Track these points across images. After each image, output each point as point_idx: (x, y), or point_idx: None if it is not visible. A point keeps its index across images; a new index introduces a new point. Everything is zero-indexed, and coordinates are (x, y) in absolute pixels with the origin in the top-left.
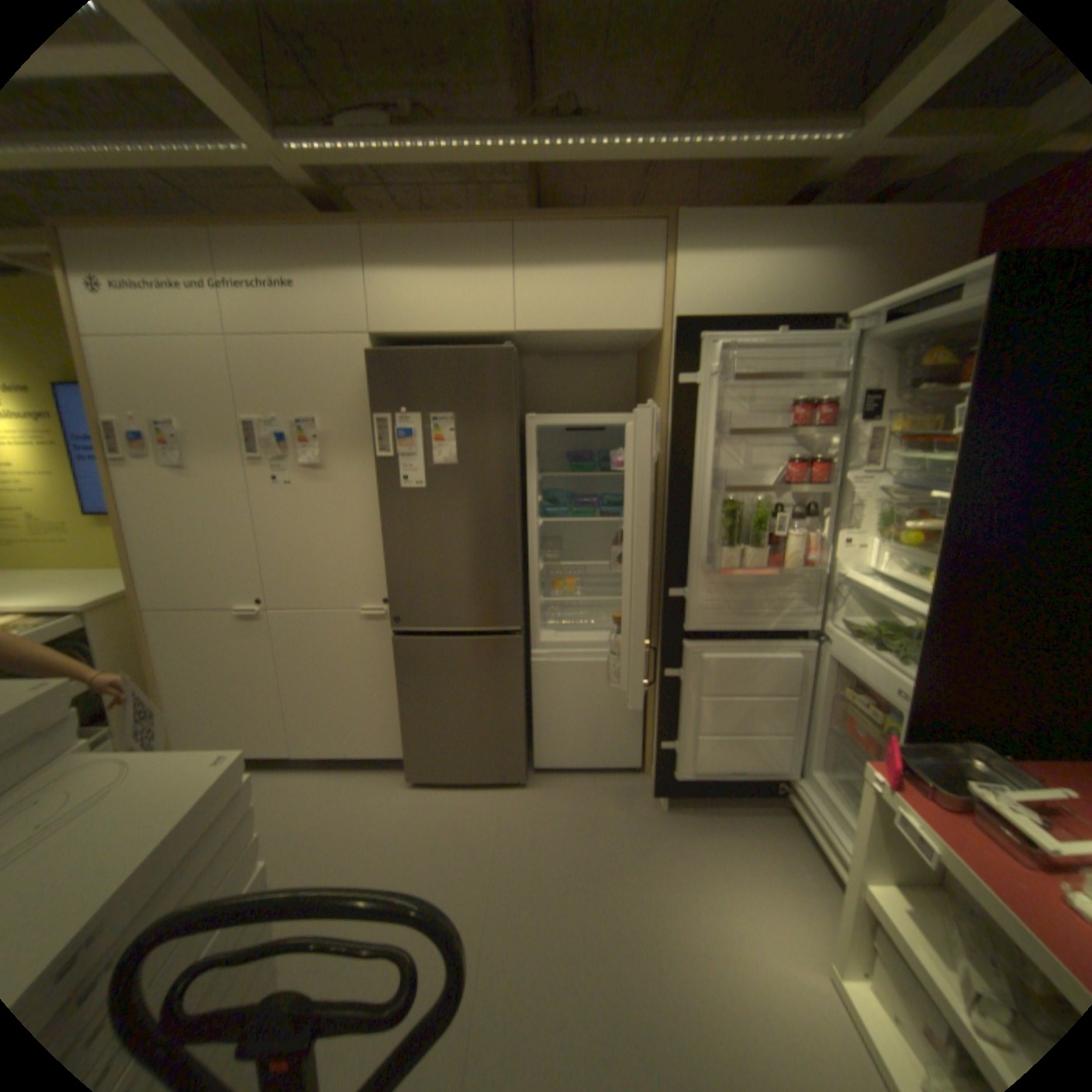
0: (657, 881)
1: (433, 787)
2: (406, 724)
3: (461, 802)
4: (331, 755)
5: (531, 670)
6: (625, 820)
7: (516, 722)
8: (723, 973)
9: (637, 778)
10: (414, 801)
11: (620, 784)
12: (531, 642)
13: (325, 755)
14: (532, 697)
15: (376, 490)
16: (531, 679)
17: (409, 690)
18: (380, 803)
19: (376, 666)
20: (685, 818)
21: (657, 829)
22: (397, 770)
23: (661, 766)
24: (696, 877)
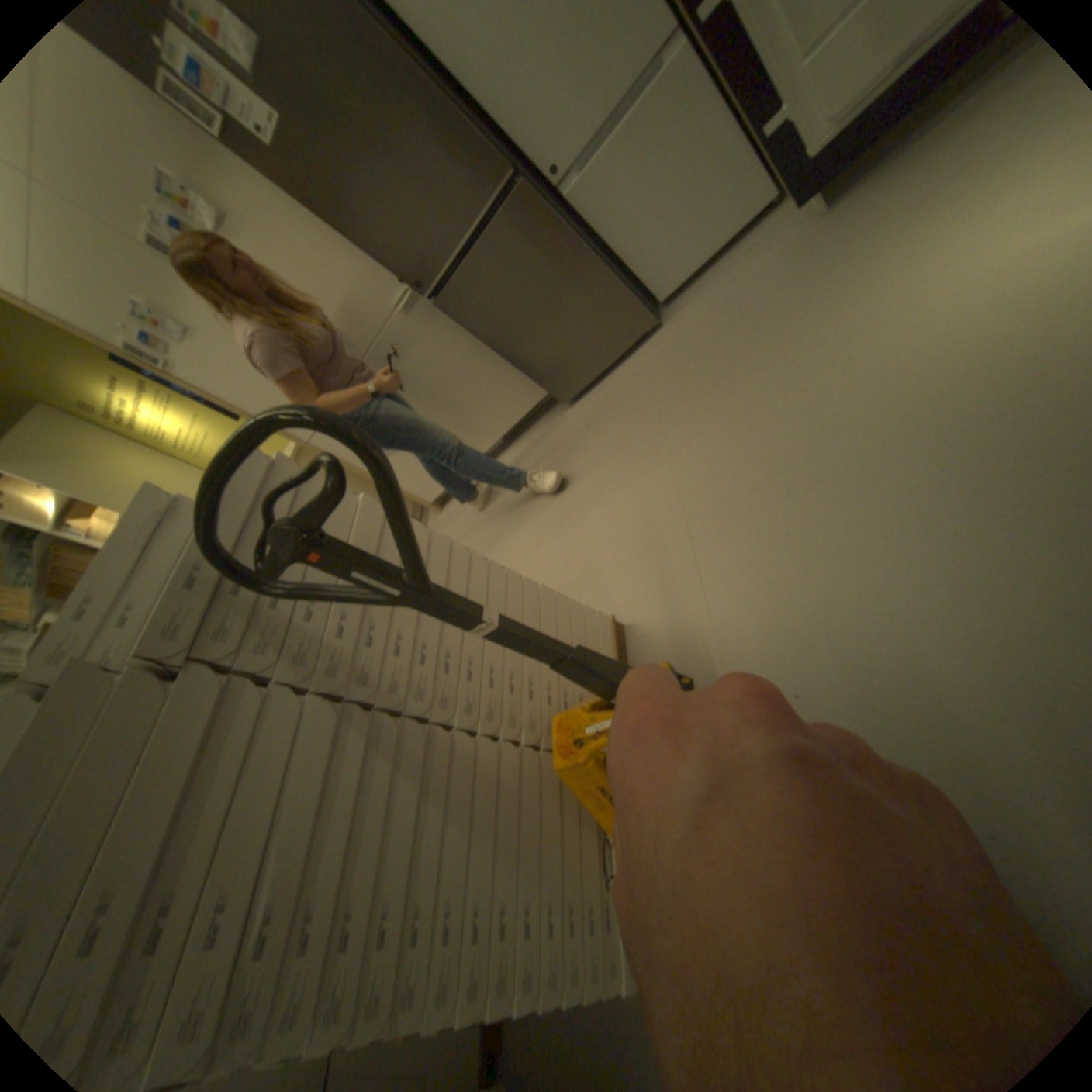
0: (831, 282)
1: (588, 388)
2: (520, 362)
3: (614, 380)
4: (505, 429)
5: (577, 205)
6: (778, 258)
7: (600, 271)
8: (936, 299)
9: (782, 204)
10: (580, 409)
11: (762, 230)
12: (548, 174)
13: (501, 432)
14: (603, 234)
15: (272, 180)
16: (586, 215)
17: (491, 333)
18: (558, 430)
19: (458, 340)
20: (857, 189)
21: (821, 233)
22: (558, 401)
23: (784, 155)
24: (884, 237)
